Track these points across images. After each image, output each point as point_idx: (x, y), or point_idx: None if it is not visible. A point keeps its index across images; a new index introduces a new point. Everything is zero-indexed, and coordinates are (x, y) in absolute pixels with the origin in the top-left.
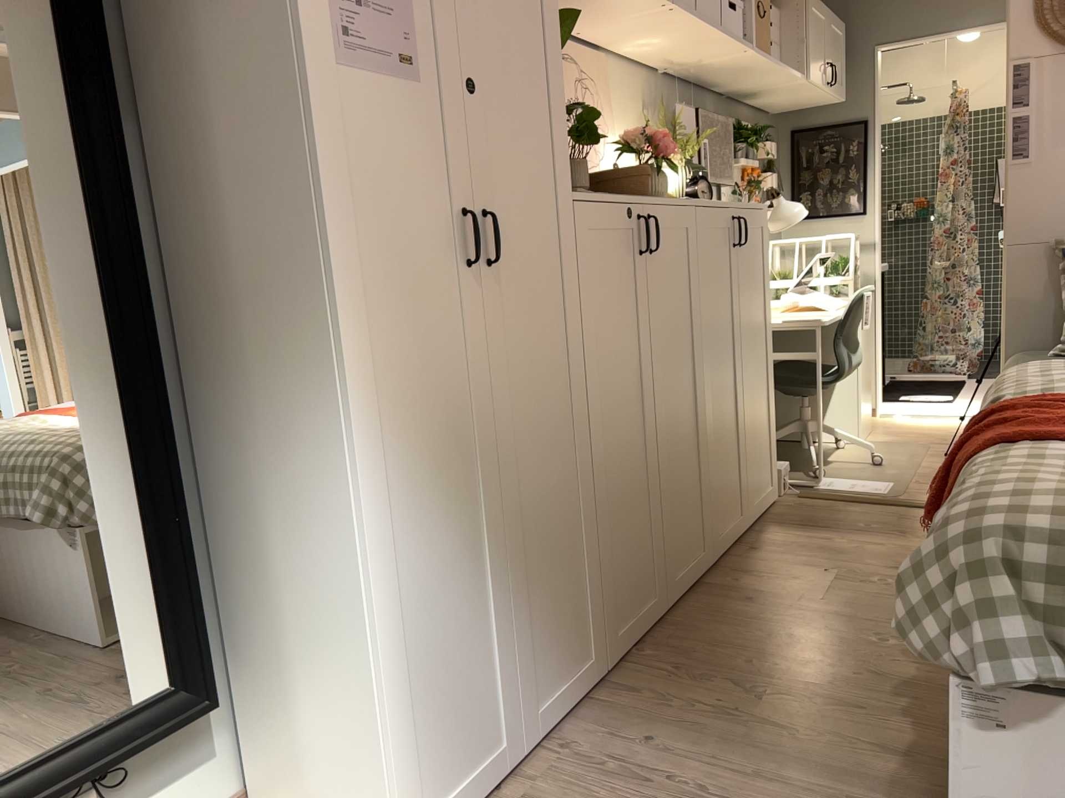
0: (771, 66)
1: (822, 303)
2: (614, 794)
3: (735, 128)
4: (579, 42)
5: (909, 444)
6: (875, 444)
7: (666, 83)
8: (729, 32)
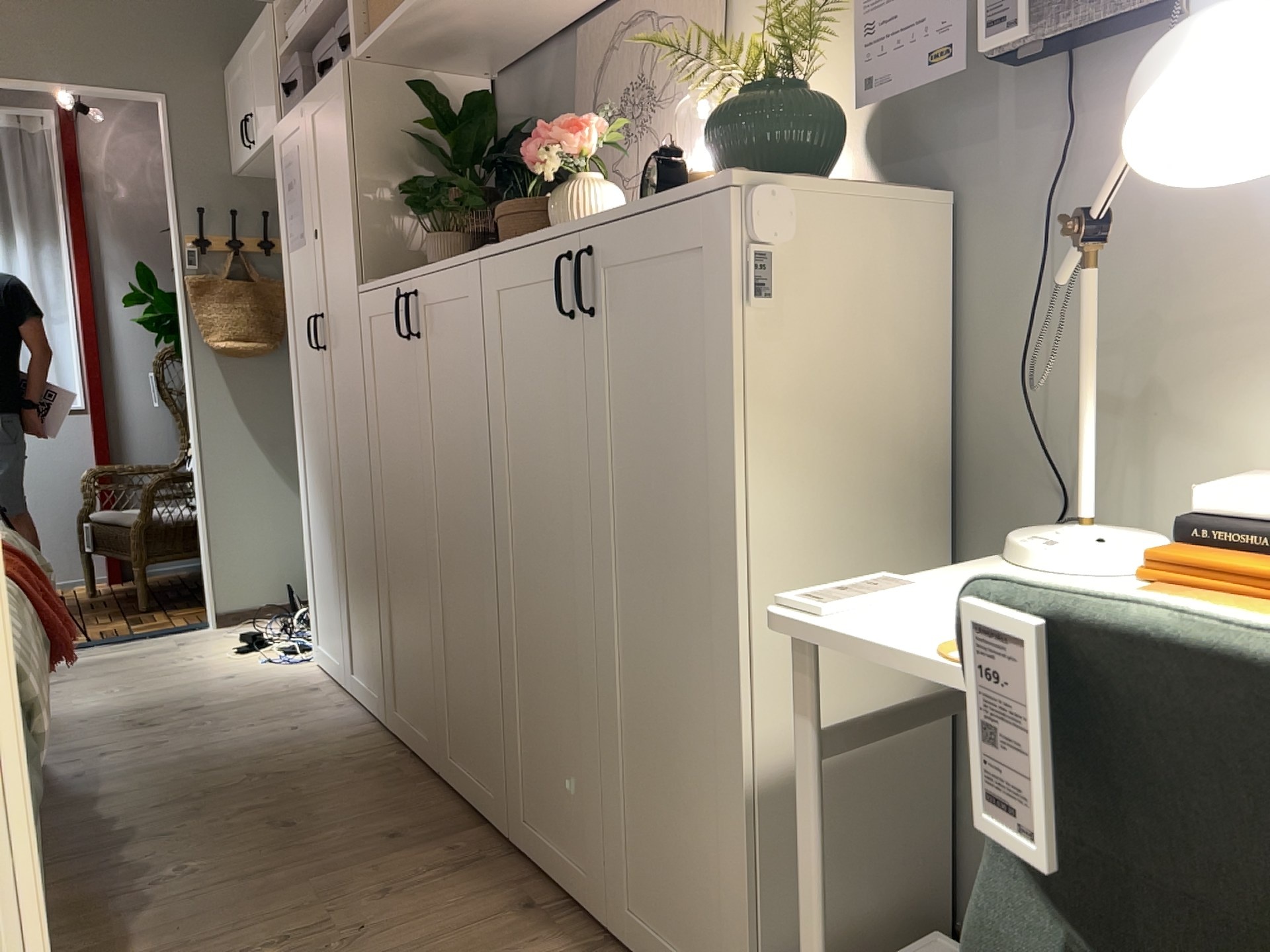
0: None
1: None
2: (276, 712)
3: None
4: None
5: None
6: None
7: None
8: None
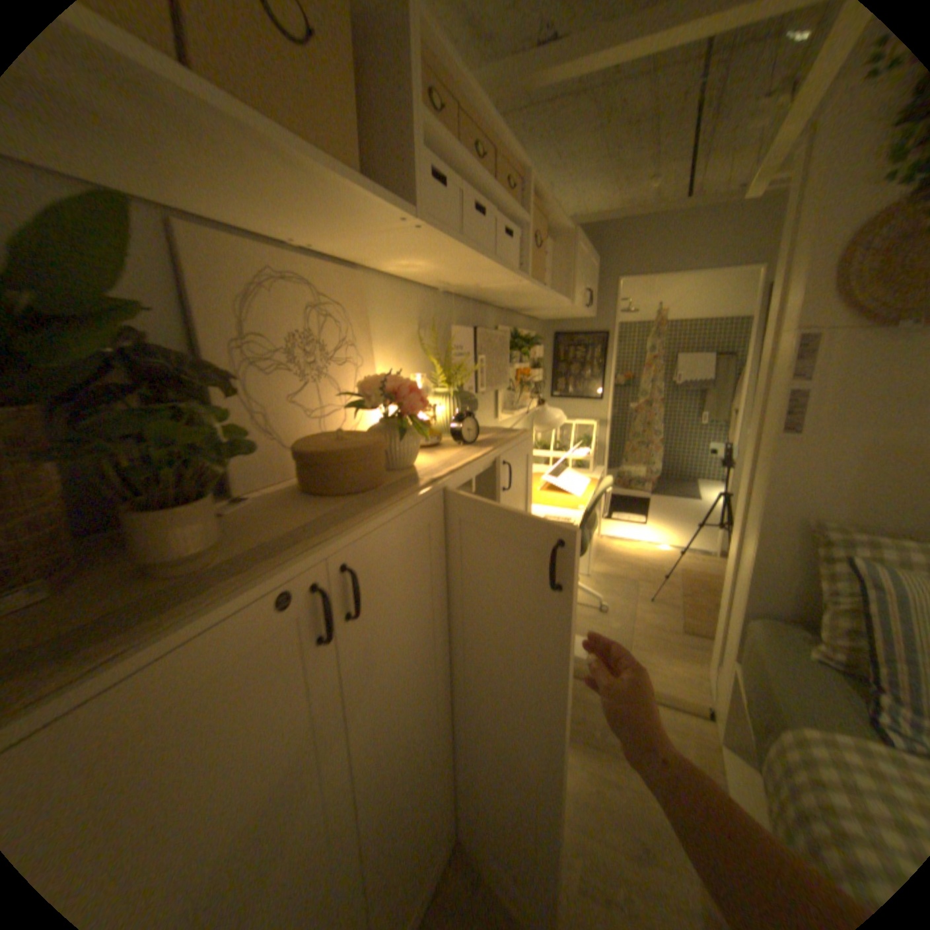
0: (545, 291)
1: (571, 485)
2: None
3: (512, 335)
4: (316, 254)
5: (623, 580)
6: (599, 578)
7: (445, 300)
8: (505, 258)
